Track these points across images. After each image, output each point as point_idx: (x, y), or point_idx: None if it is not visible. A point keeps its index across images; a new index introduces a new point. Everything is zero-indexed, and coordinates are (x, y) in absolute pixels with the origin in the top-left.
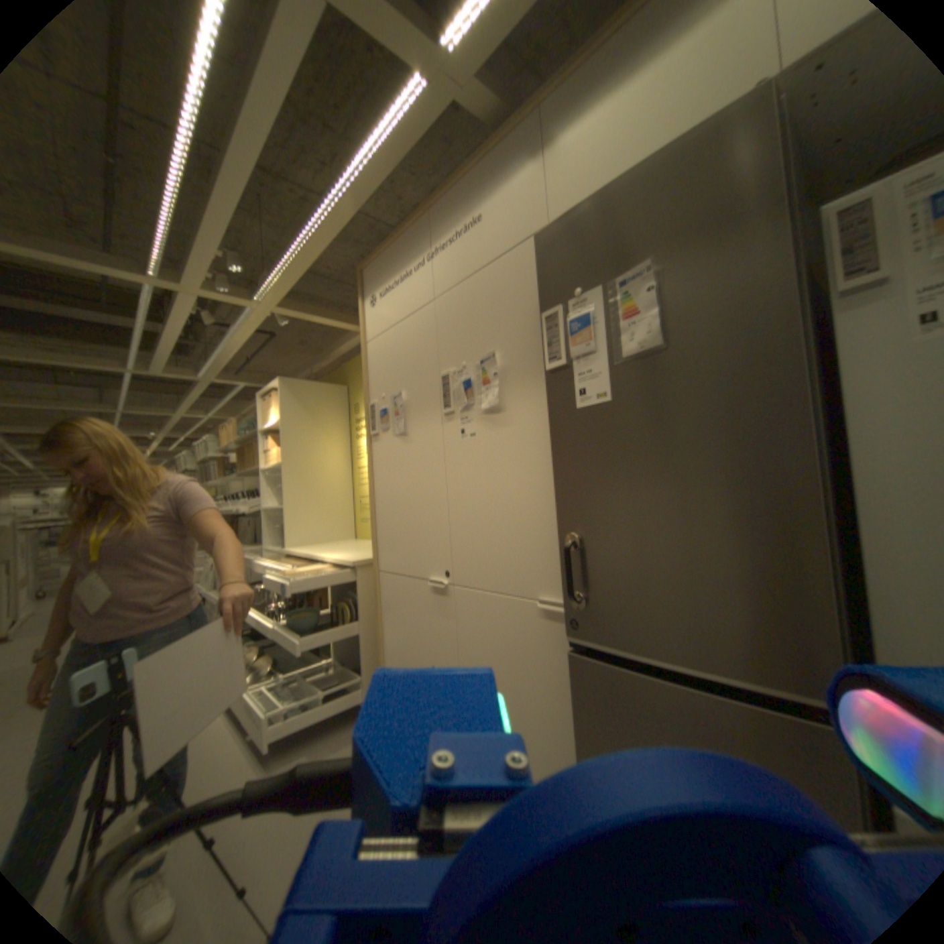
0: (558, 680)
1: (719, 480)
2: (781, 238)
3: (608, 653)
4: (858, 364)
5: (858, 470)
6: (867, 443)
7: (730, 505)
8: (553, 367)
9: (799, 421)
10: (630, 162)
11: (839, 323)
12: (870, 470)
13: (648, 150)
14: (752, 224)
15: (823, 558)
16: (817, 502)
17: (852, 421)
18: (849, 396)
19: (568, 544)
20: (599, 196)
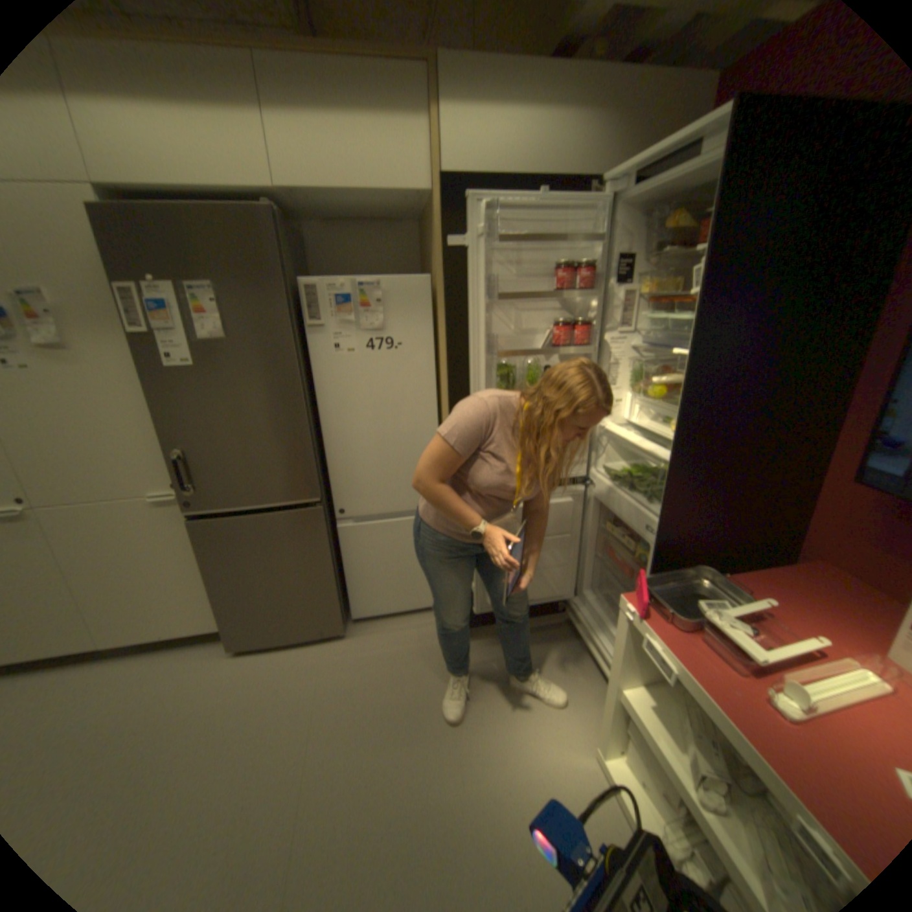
0: (173, 542)
1: (264, 416)
2: (281, 299)
3: (210, 513)
4: (316, 361)
5: (319, 404)
6: (321, 395)
7: (270, 427)
8: (134, 331)
9: (295, 390)
10: (176, 179)
11: (309, 336)
12: (322, 406)
13: (190, 180)
14: (267, 285)
15: (308, 446)
16: (304, 424)
17: (316, 382)
18: (314, 371)
19: (172, 458)
20: (157, 210)
